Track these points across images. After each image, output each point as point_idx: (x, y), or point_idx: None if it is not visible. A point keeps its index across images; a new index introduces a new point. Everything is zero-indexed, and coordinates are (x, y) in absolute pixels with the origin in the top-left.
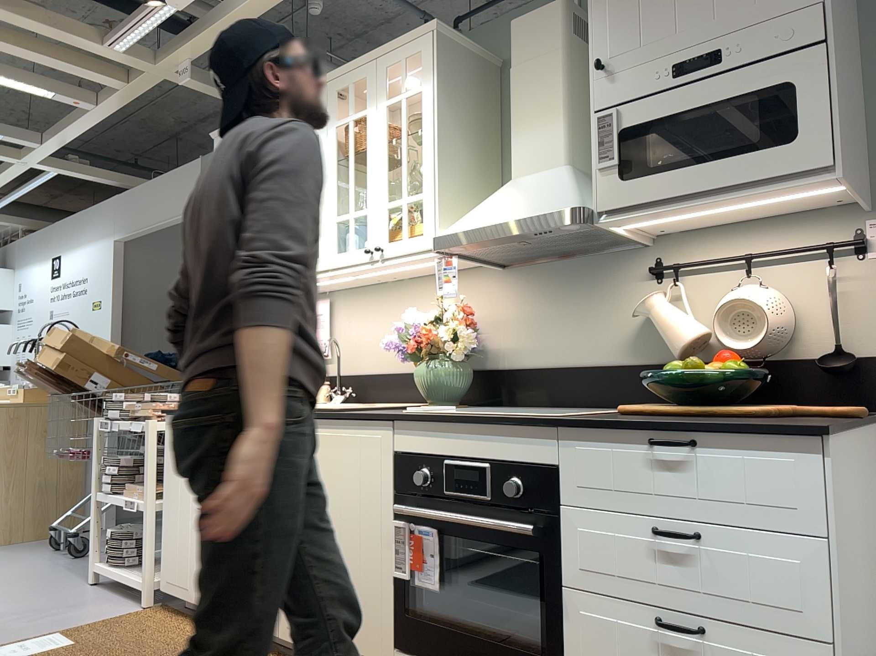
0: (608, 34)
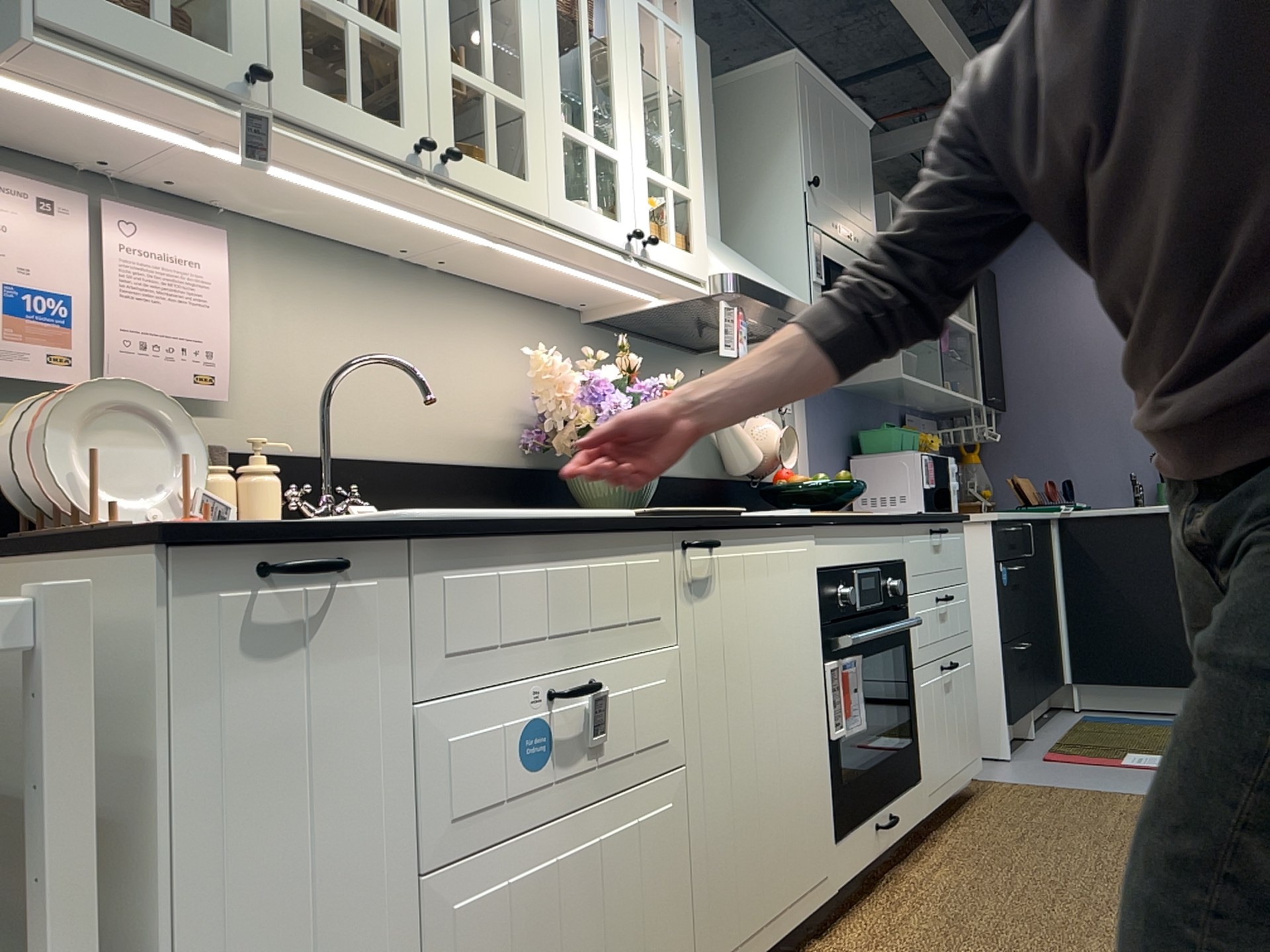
0: (813, 158)
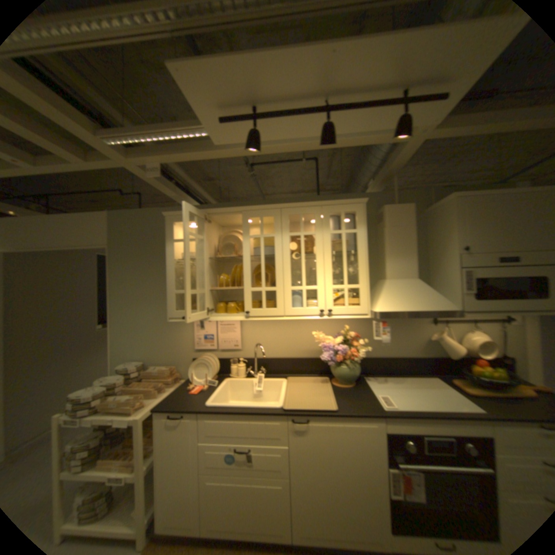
0: (470, 235)
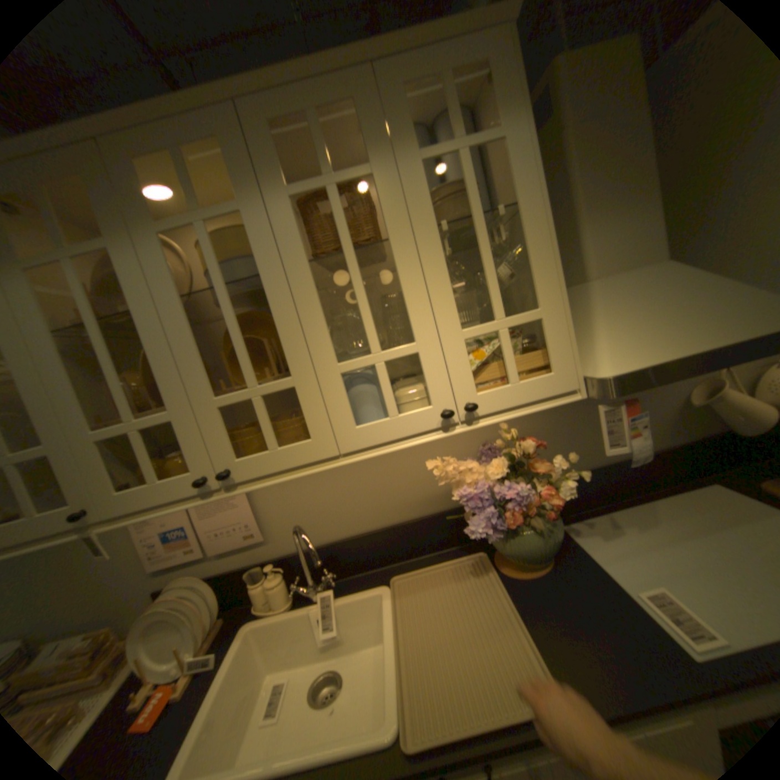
0: None
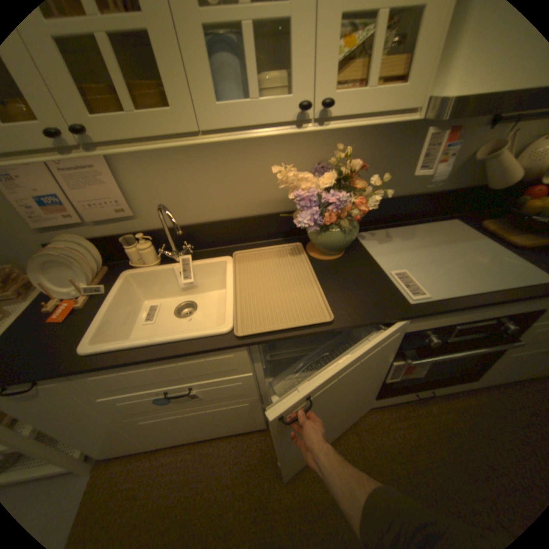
0: None
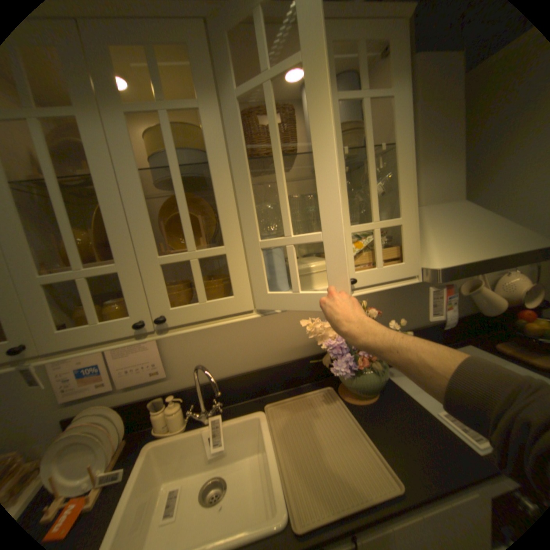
0: None
